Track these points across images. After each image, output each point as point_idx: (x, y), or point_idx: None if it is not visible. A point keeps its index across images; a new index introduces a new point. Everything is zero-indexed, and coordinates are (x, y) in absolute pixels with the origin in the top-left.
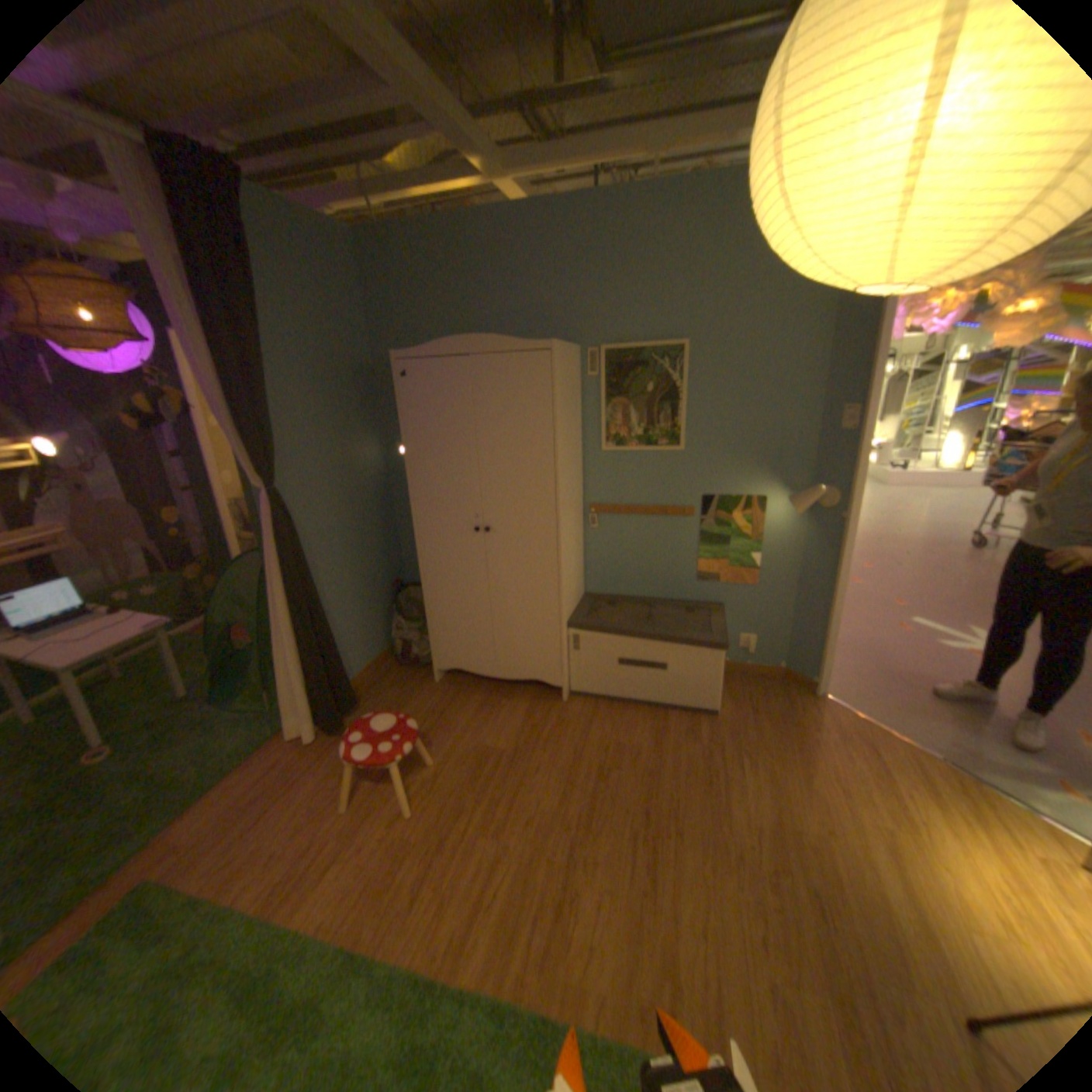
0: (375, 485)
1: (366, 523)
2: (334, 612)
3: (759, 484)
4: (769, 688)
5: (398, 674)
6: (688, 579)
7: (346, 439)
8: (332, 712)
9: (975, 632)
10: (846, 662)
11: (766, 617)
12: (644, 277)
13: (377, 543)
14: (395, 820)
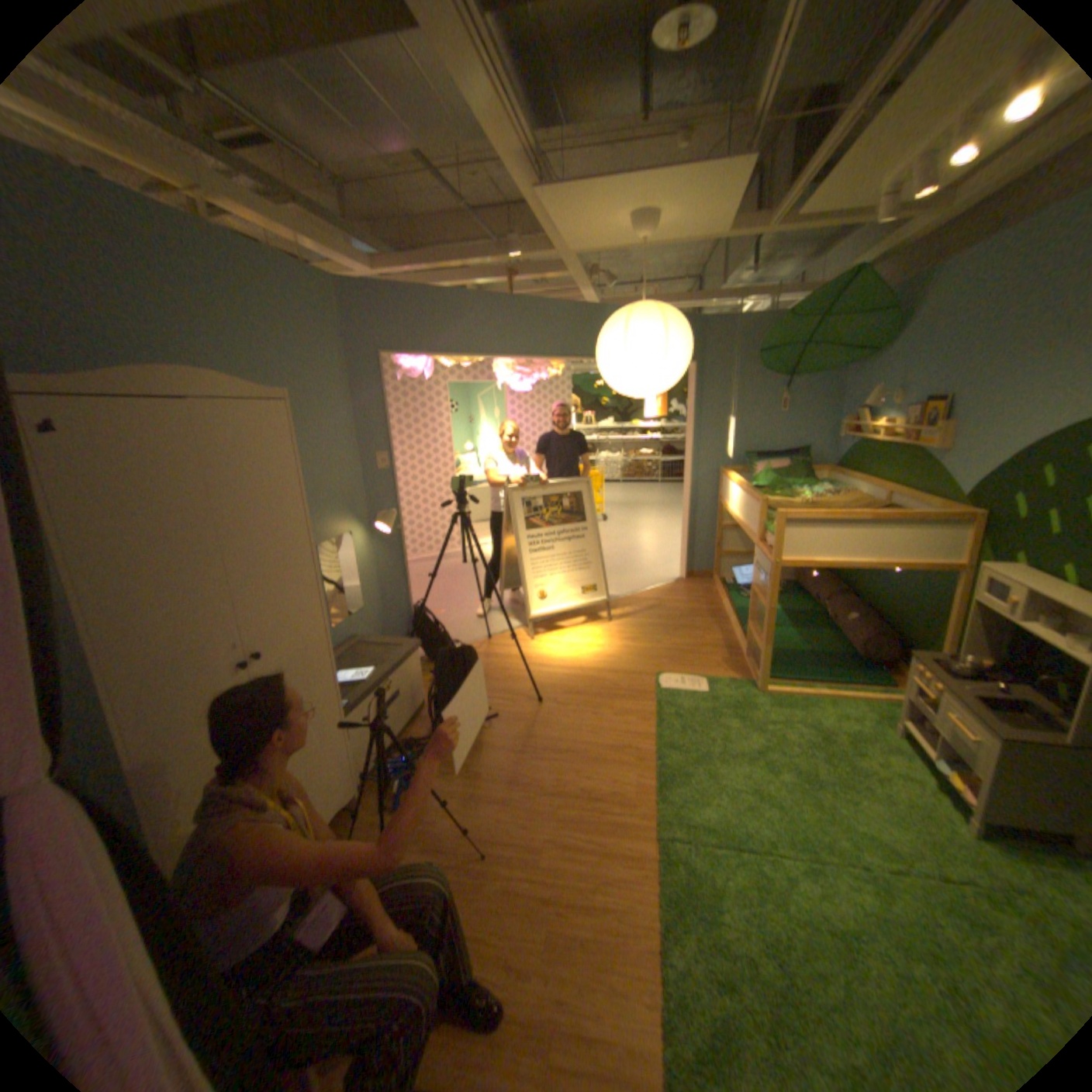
0: None
1: None
2: None
3: (344, 524)
4: None
5: None
6: None
7: None
8: None
9: None
10: None
11: (372, 630)
12: (222, 328)
13: None
14: (512, 973)
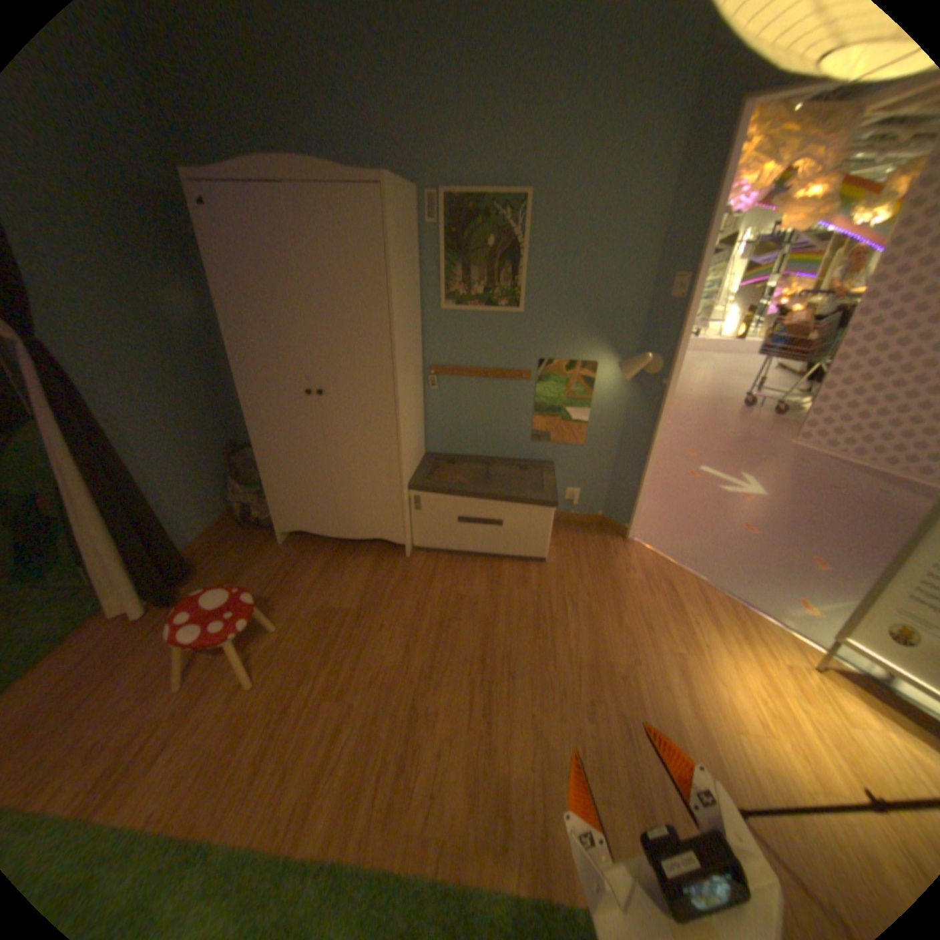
0: (190, 338)
1: (184, 381)
2: (154, 481)
3: (591, 350)
4: (587, 534)
5: (239, 537)
6: (523, 439)
7: (144, 281)
8: (161, 584)
9: (744, 478)
10: (649, 507)
11: (589, 473)
12: (487, 106)
13: (201, 403)
14: (235, 691)
